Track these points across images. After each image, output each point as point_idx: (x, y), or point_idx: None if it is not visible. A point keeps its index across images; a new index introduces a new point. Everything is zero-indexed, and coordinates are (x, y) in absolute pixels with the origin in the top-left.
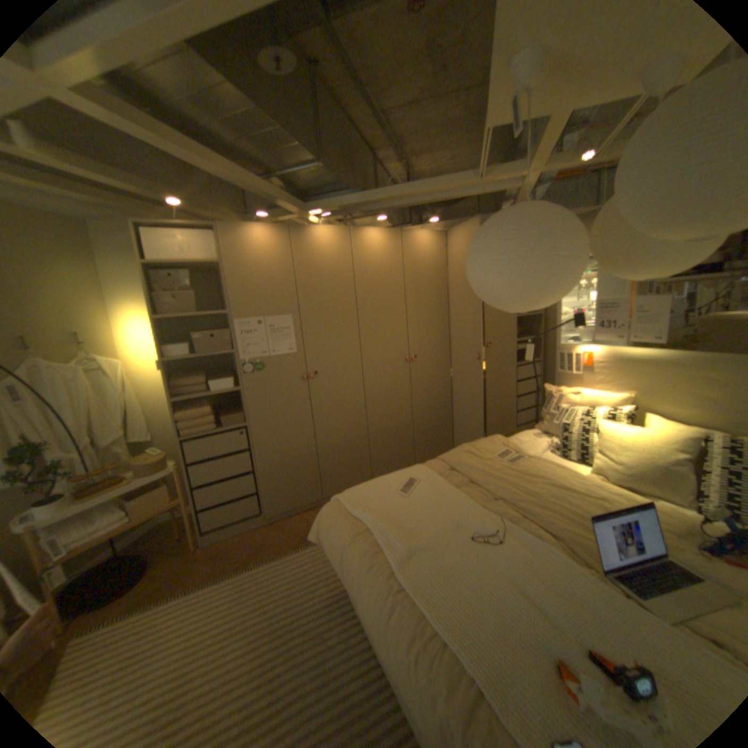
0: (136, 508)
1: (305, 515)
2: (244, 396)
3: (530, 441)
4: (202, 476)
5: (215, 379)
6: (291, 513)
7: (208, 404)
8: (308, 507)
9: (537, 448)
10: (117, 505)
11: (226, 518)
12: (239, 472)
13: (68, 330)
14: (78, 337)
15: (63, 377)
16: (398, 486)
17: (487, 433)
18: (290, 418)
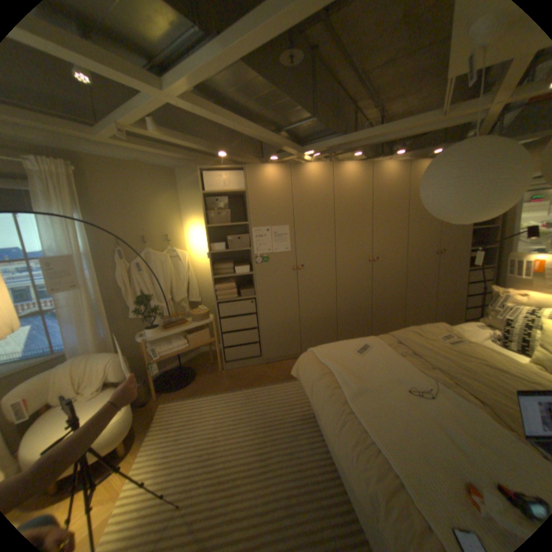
0: (192, 339)
1: (288, 361)
2: (255, 278)
3: (473, 331)
4: (228, 326)
5: (238, 266)
6: (280, 359)
7: (233, 281)
8: (291, 357)
9: (479, 337)
10: (183, 336)
11: (240, 355)
12: (249, 326)
13: (163, 233)
14: (167, 237)
15: (160, 259)
16: (356, 349)
17: (436, 322)
18: (283, 295)
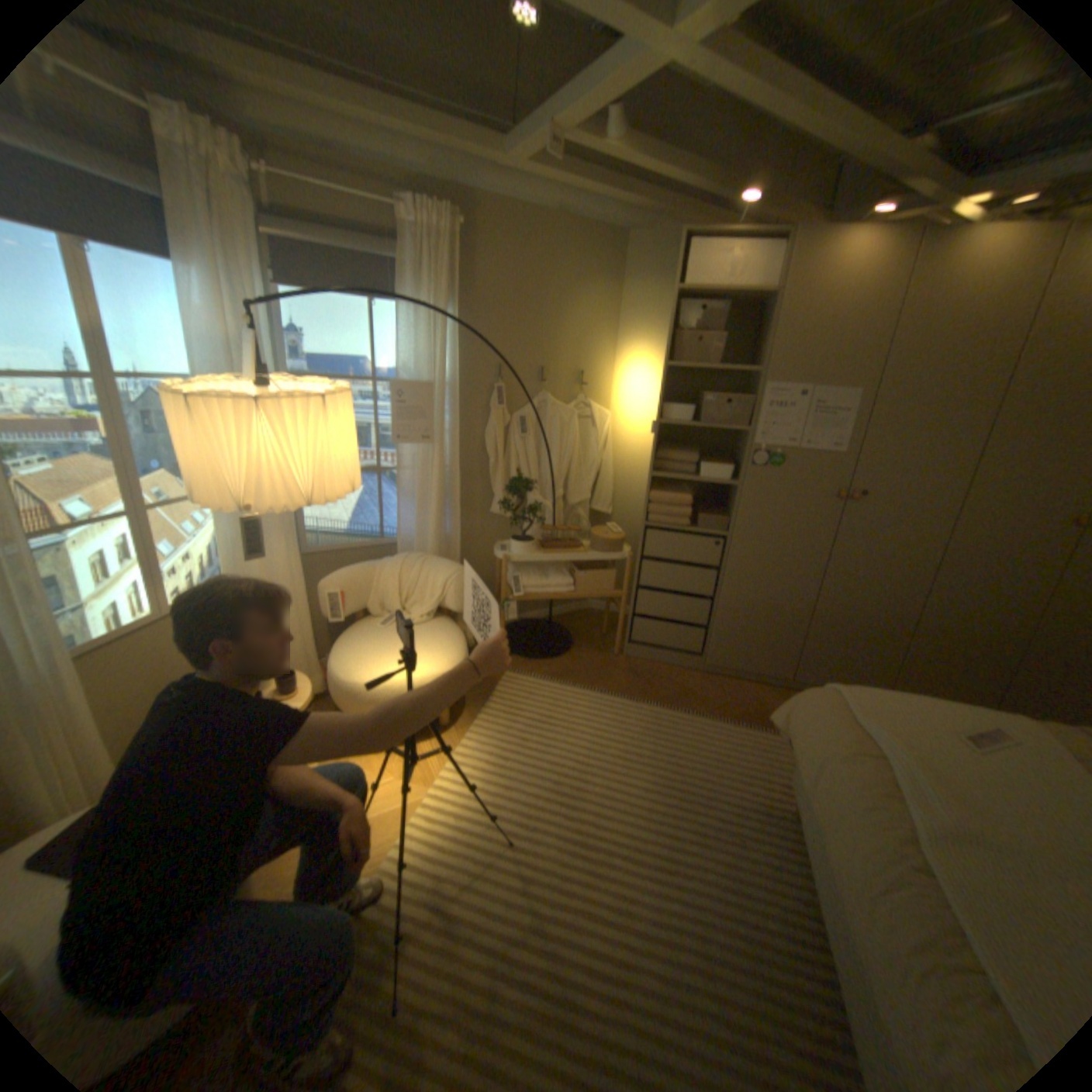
0: (583, 580)
1: (758, 688)
2: (739, 495)
3: None
4: (653, 577)
5: (709, 462)
6: (741, 676)
7: (688, 492)
8: (767, 681)
9: None
10: (568, 570)
11: (661, 638)
12: (695, 591)
13: (577, 367)
14: (583, 376)
15: (560, 418)
16: (965, 730)
17: None
18: (793, 548)
